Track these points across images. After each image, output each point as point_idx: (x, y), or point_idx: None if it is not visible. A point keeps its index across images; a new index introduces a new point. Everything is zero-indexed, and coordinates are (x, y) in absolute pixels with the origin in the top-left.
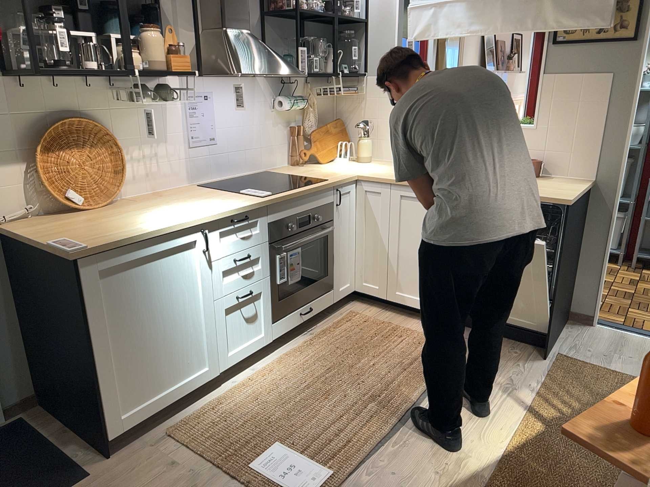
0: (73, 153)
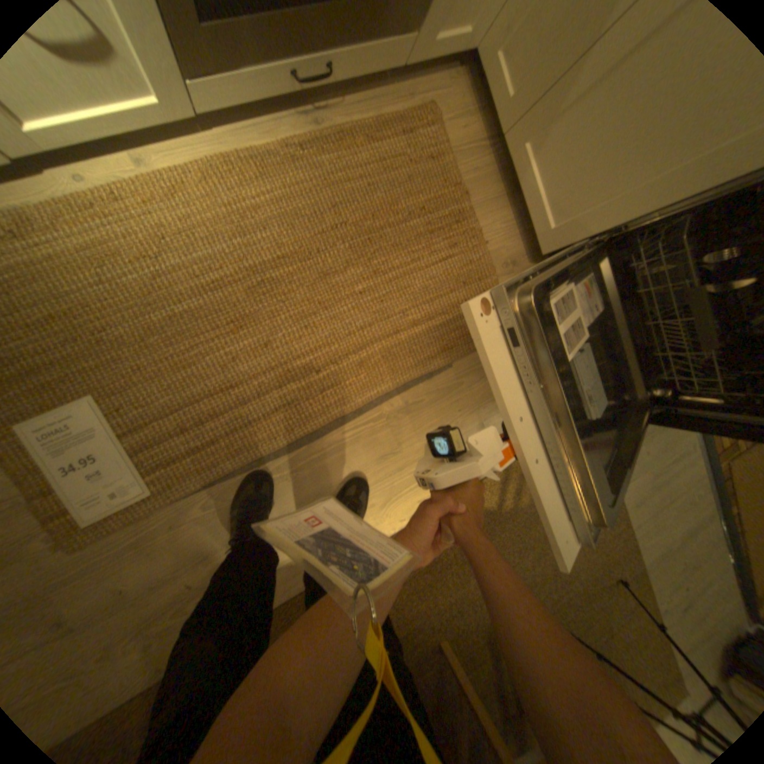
0: None
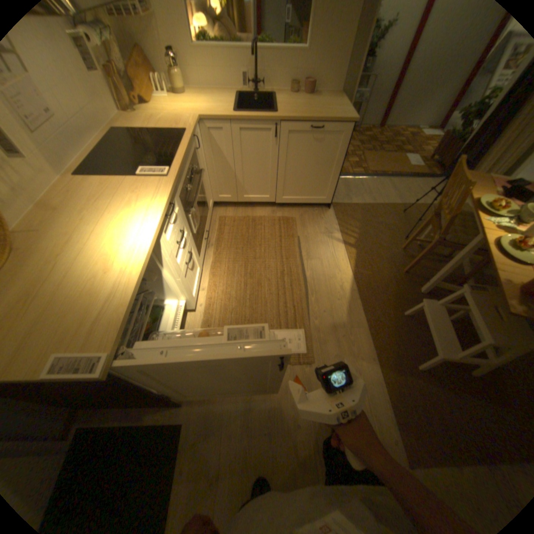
0: None
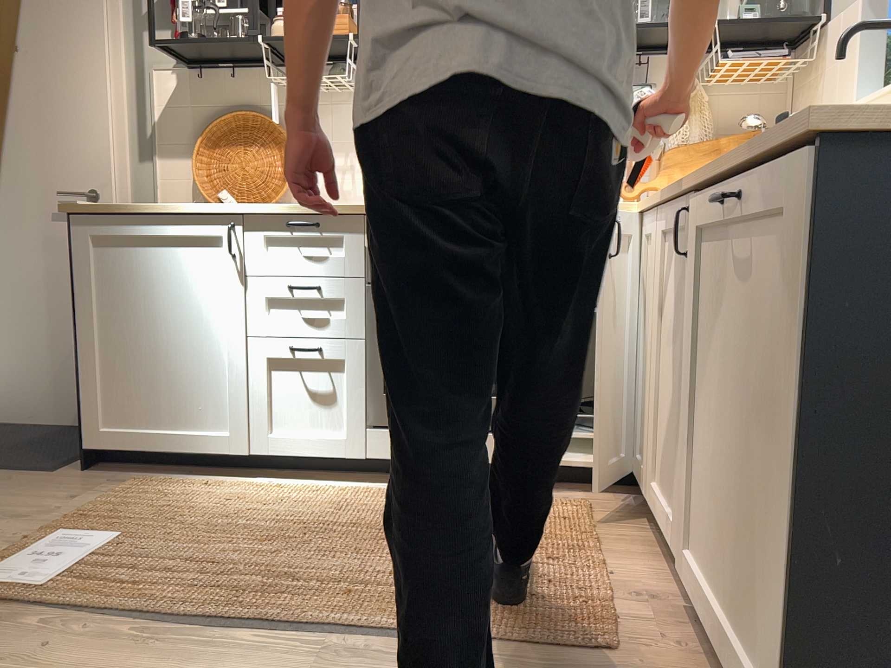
0: (237, 150)
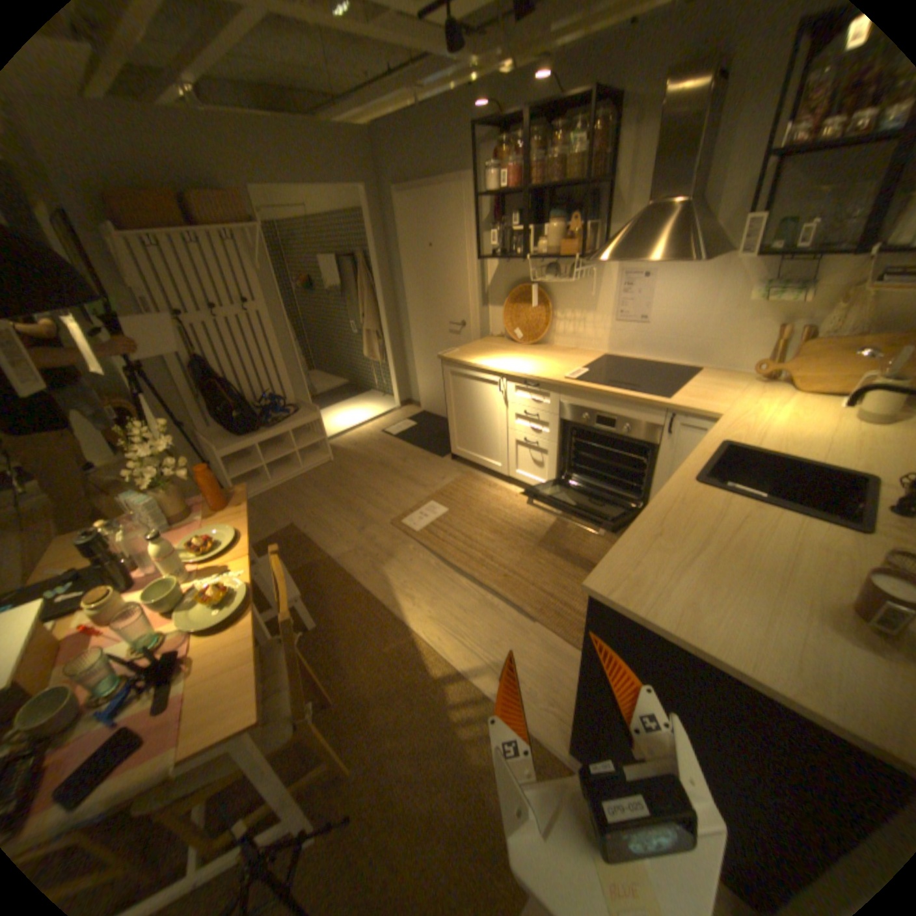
0: (524, 306)
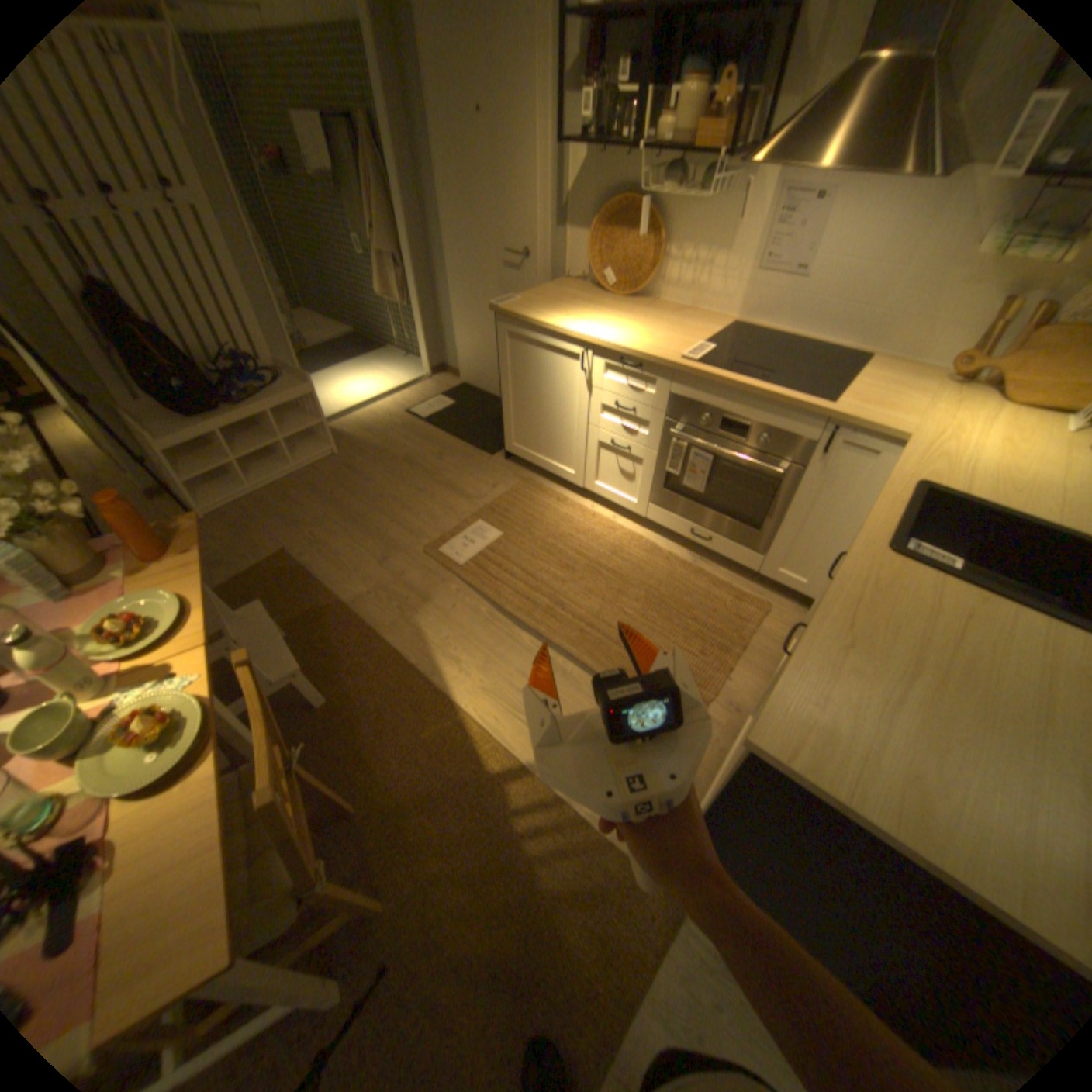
0: (622, 232)
